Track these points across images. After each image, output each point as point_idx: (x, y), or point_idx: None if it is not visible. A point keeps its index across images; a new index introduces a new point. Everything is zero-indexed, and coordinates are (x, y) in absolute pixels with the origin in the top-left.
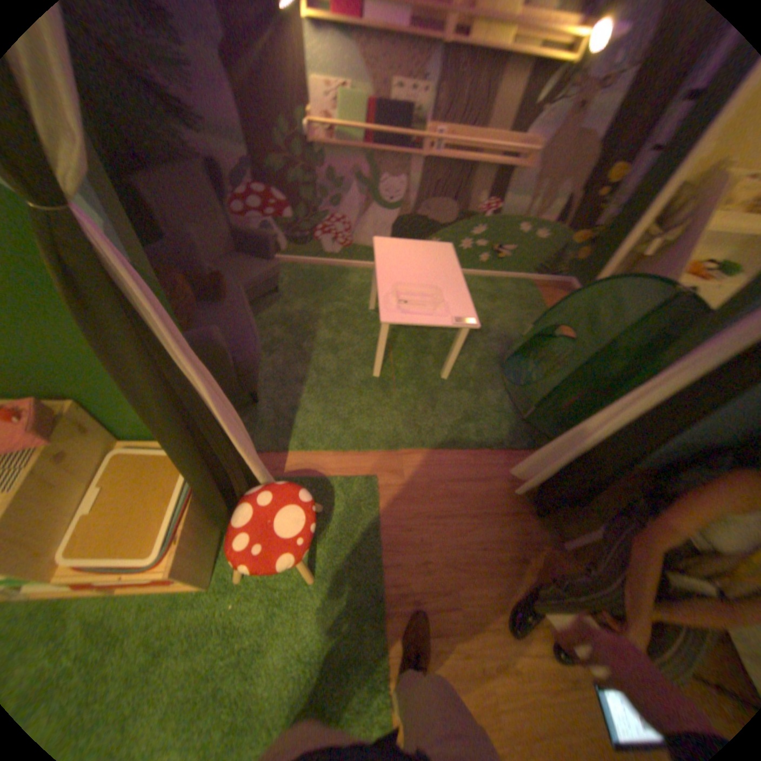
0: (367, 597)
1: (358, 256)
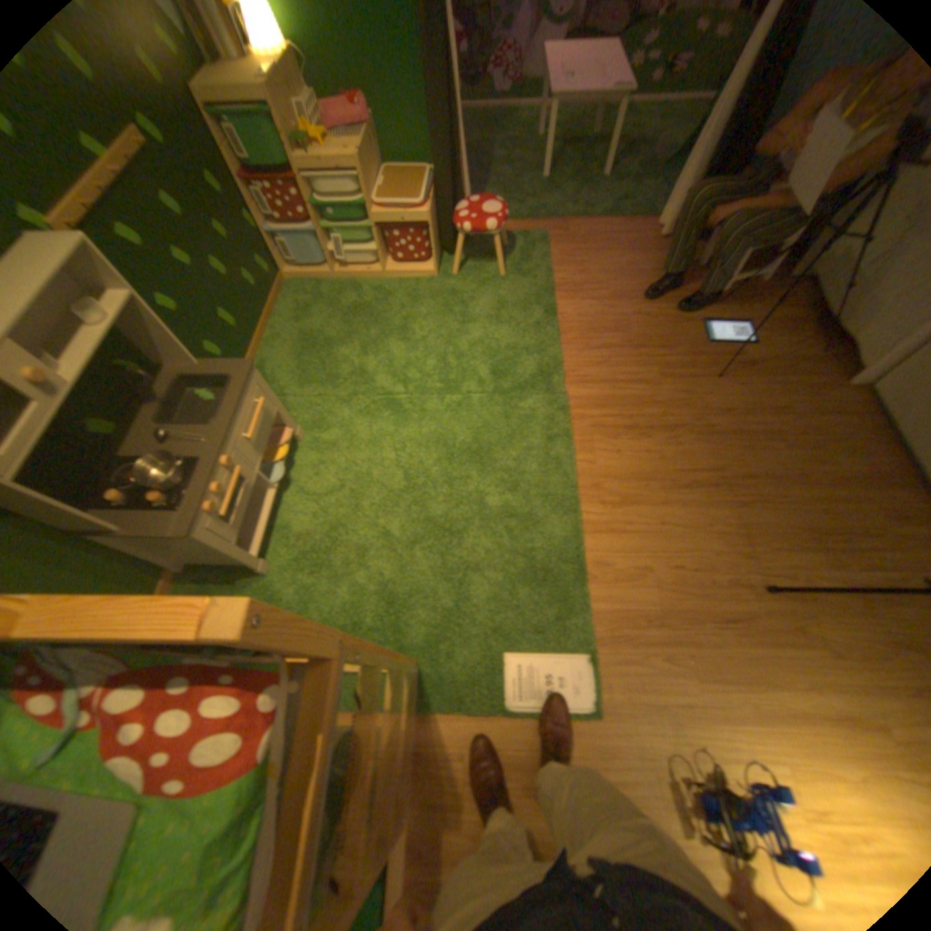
0: (541, 283)
1: (526, 93)
